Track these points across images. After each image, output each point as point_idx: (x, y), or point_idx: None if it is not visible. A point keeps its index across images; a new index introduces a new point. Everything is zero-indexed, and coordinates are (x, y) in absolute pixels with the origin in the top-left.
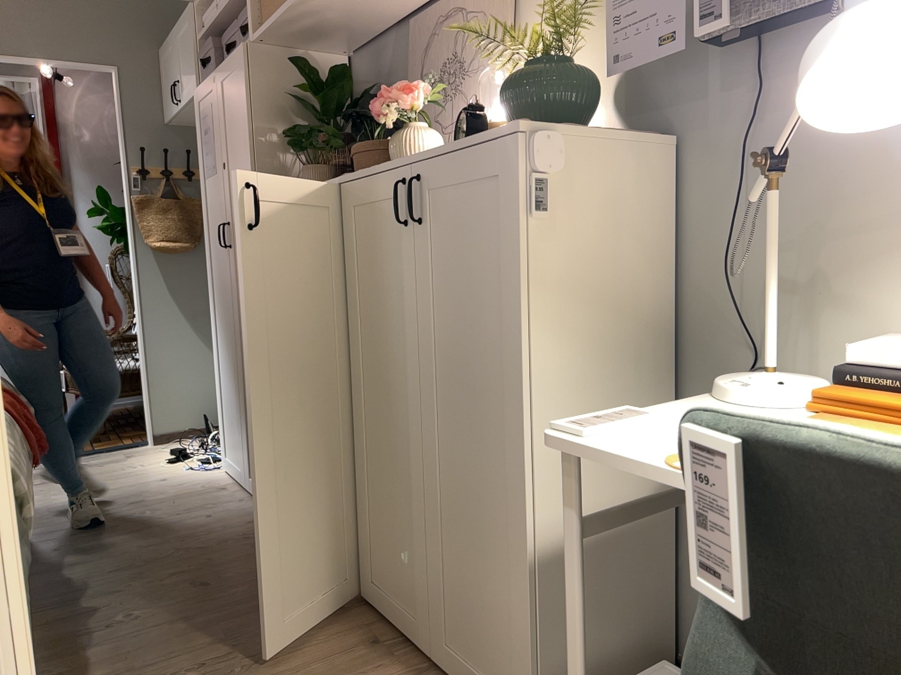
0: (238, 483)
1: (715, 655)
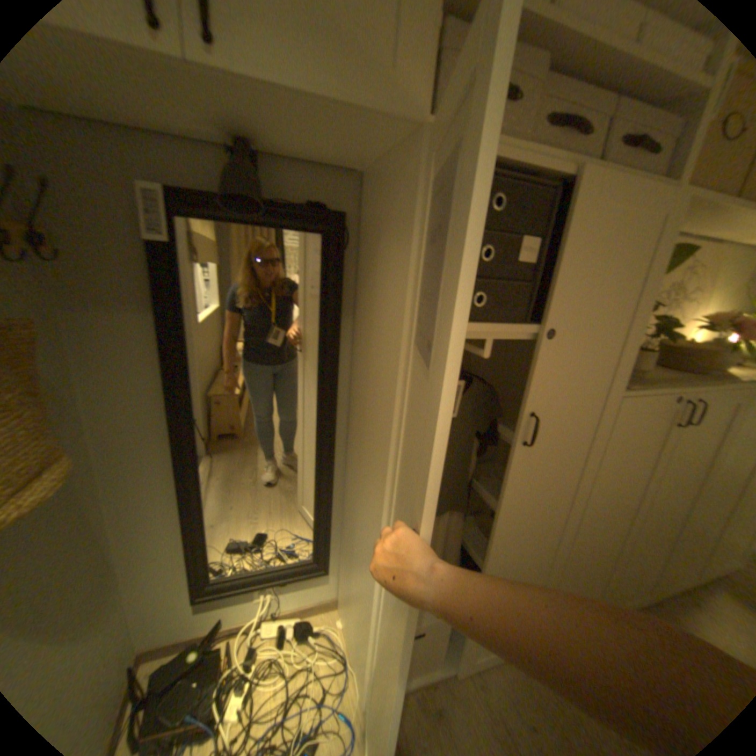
0: (422, 693)
1: None
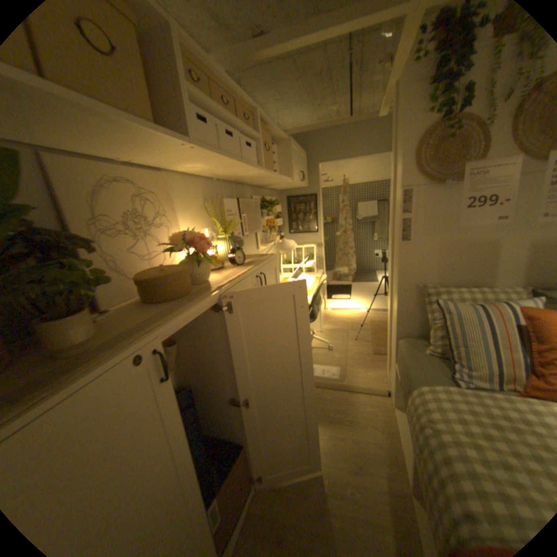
0: None
1: (315, 308)
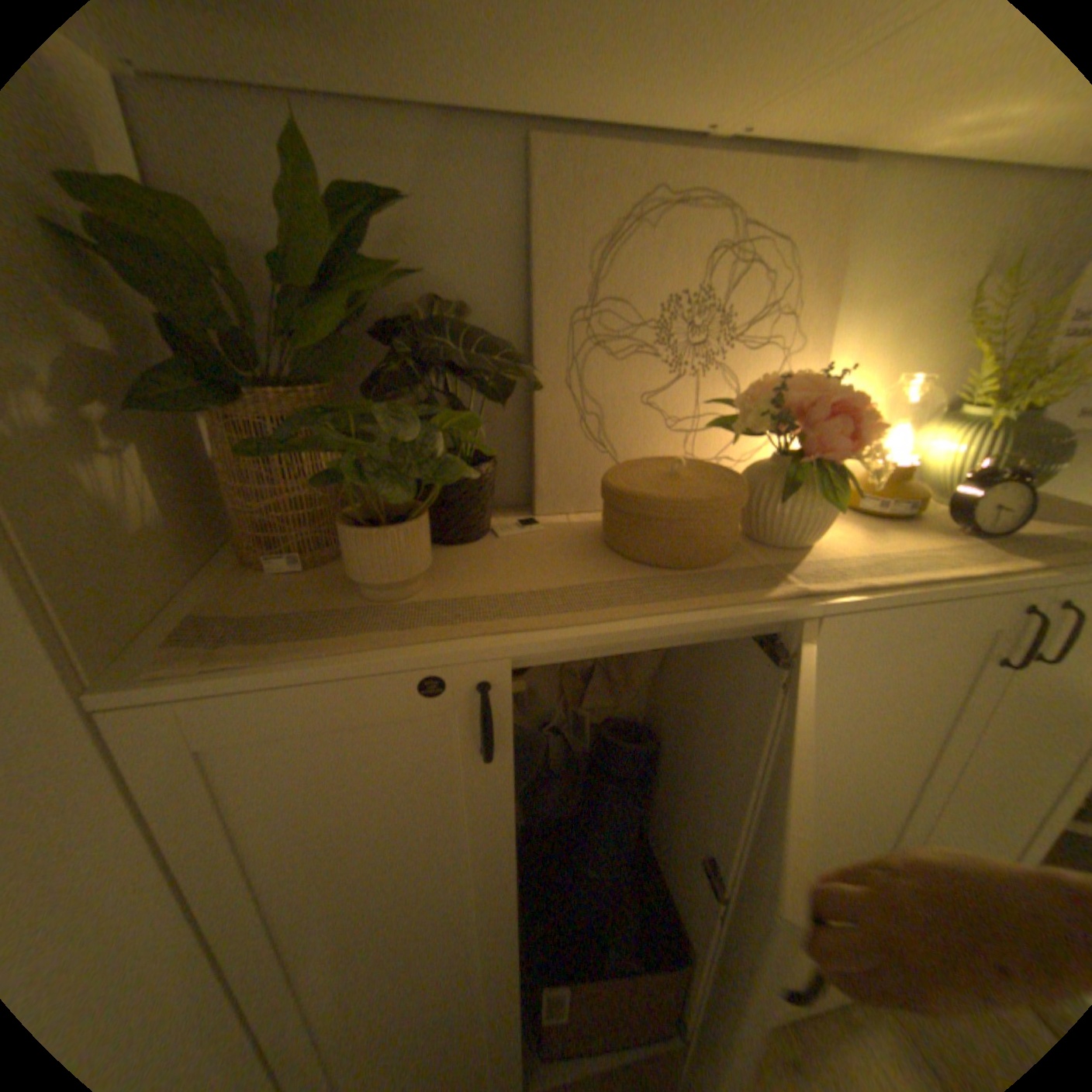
0: None
1: None
